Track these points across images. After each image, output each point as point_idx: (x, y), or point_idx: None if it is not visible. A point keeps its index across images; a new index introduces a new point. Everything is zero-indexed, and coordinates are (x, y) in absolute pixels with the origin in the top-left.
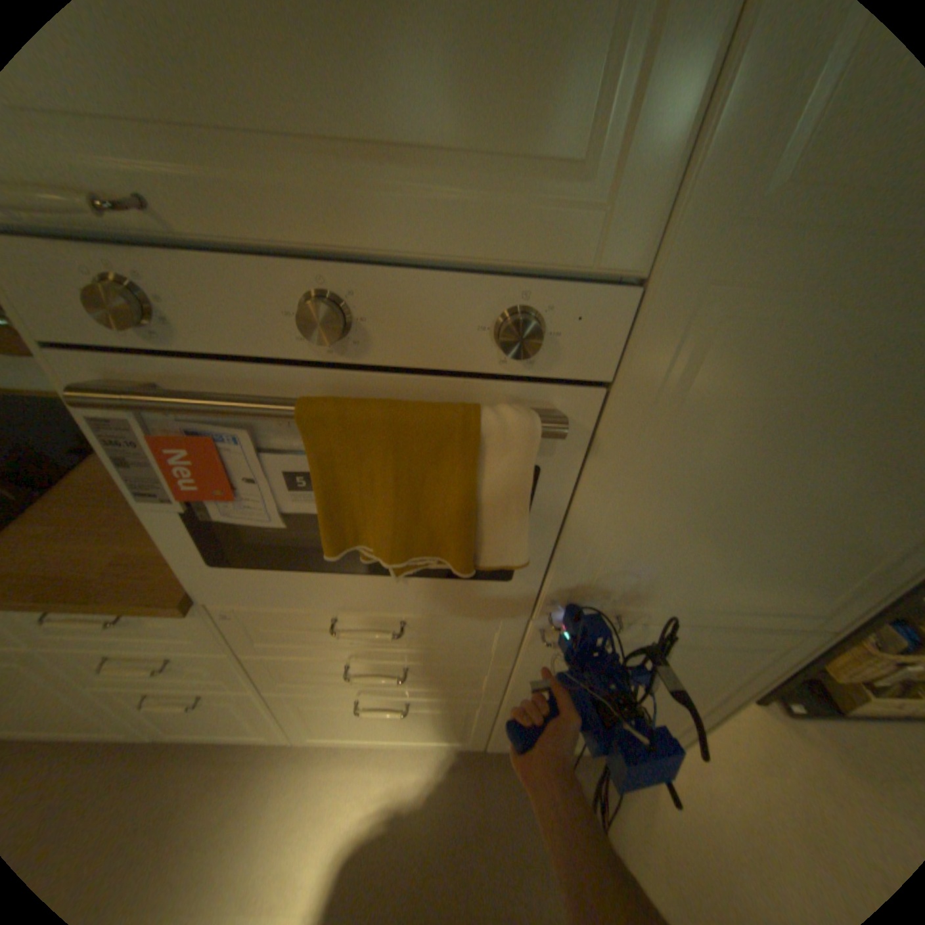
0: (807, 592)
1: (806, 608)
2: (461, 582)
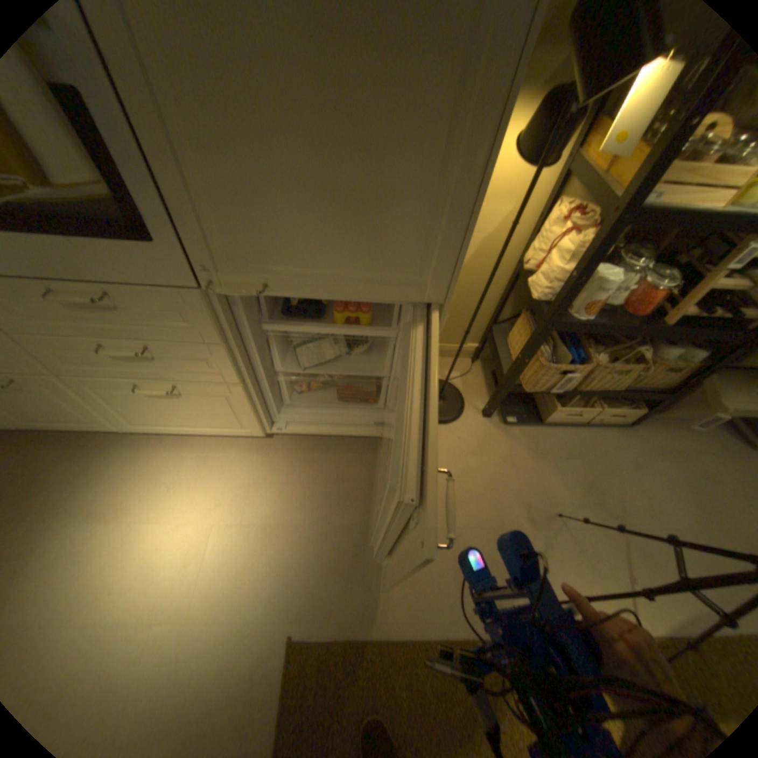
0: (389, 255)
1: (400, 274)
2: (112, 242)
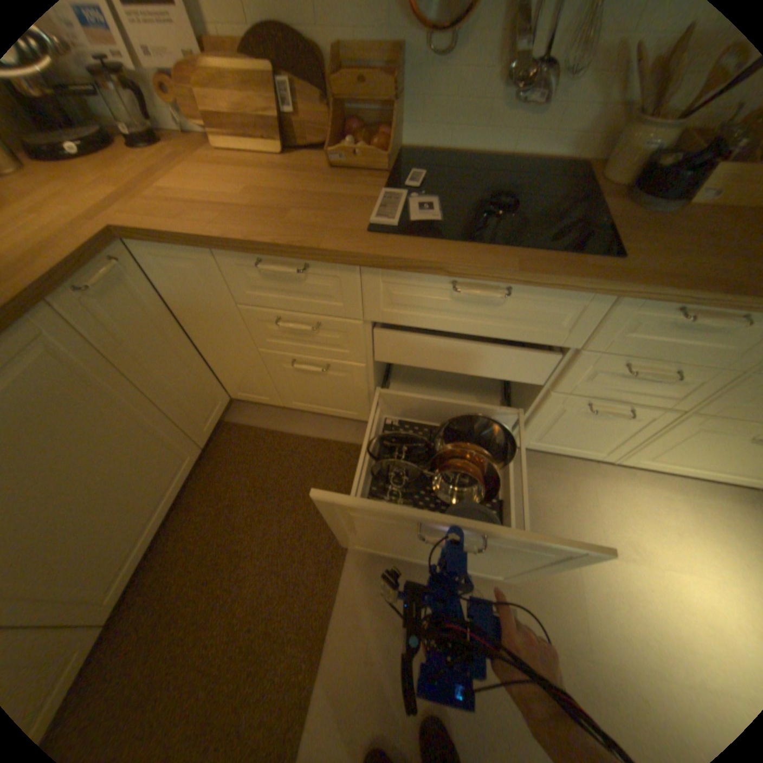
0: None
1: None
2: None
